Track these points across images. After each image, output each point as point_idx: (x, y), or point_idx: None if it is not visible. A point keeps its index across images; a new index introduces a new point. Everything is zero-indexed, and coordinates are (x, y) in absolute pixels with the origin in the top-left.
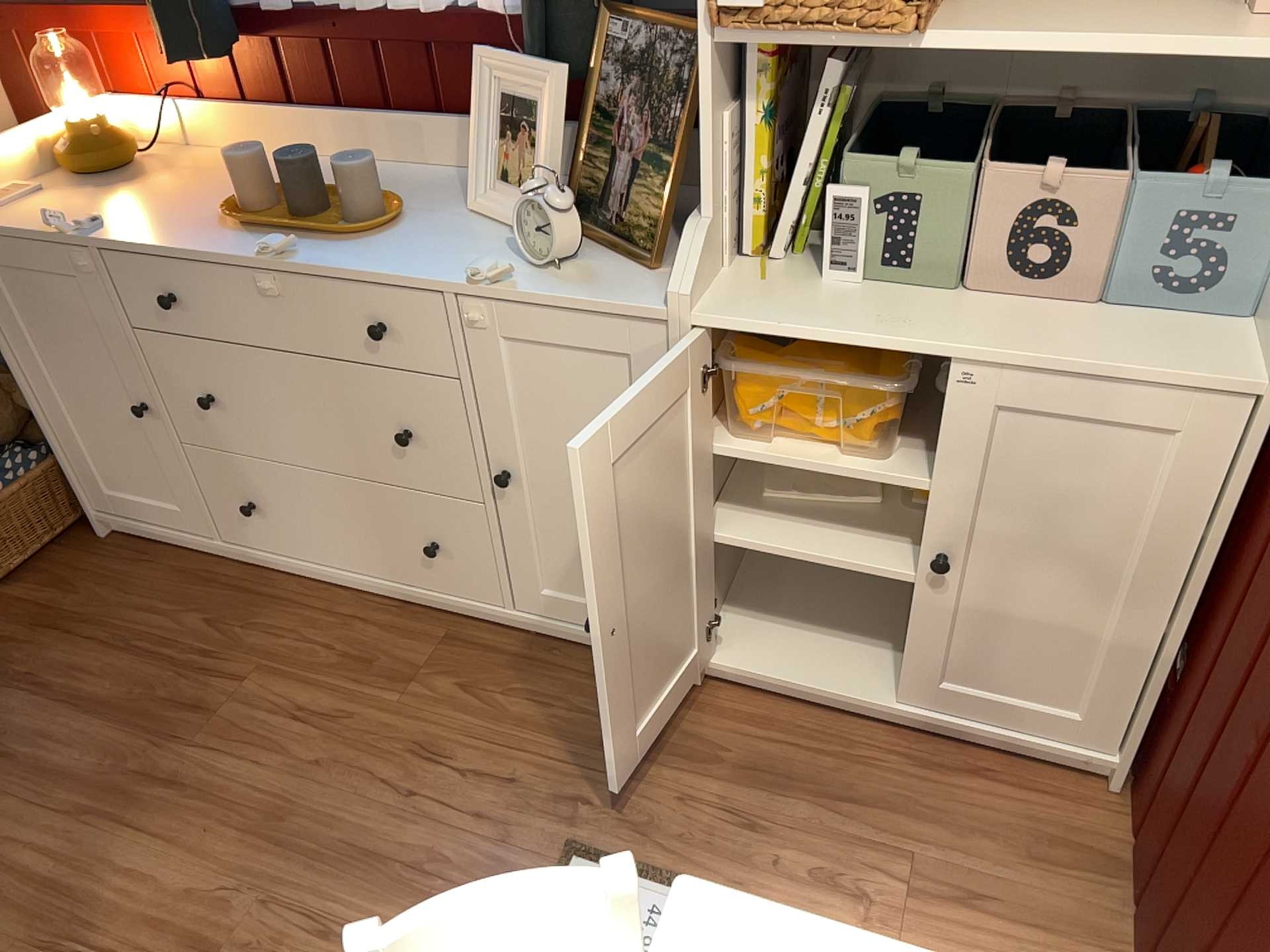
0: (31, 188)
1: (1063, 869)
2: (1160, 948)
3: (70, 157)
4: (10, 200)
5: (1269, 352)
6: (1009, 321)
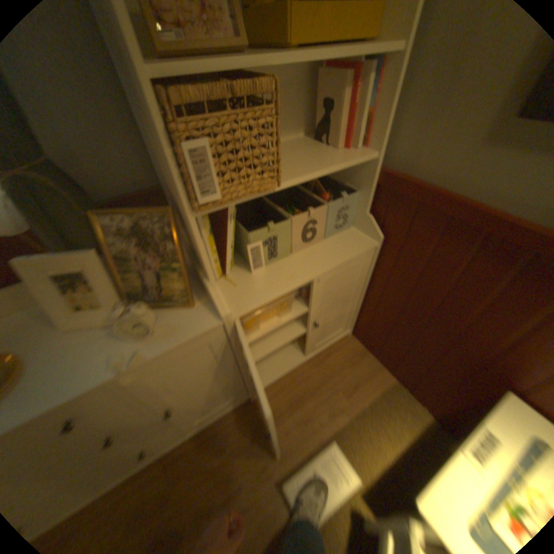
0: None
1: (359, 363)
2: (395, 366)
3: None
4: None
5: (369, 235)
6: (314, 258)
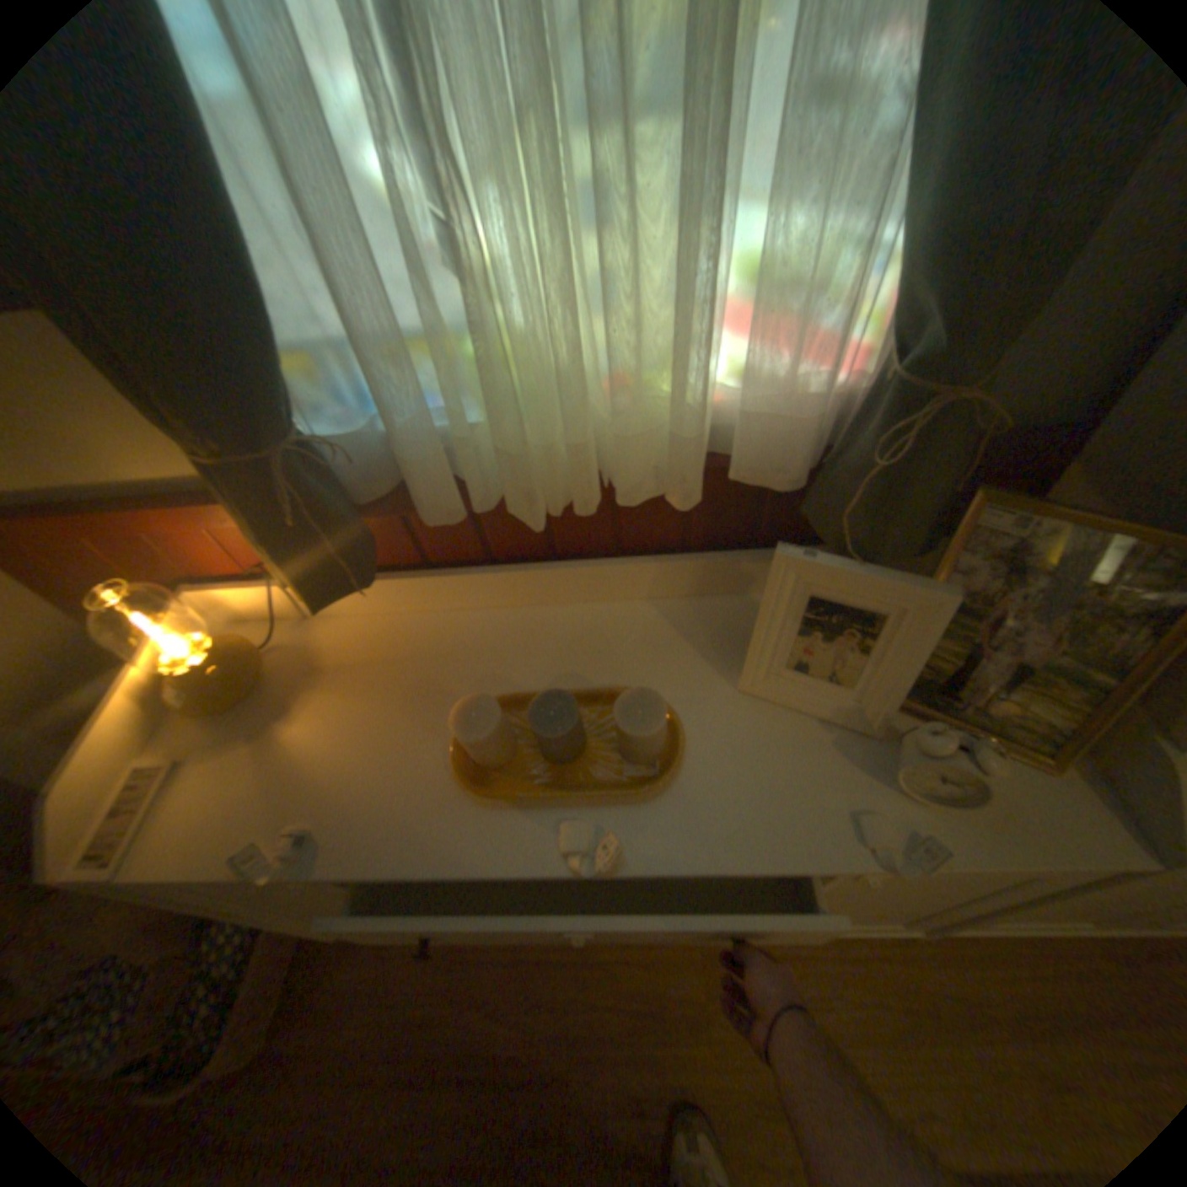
0: (158, 769)
1: None
2: None
3: (188, 708)
4: (144, 808)
5: None
6: None
